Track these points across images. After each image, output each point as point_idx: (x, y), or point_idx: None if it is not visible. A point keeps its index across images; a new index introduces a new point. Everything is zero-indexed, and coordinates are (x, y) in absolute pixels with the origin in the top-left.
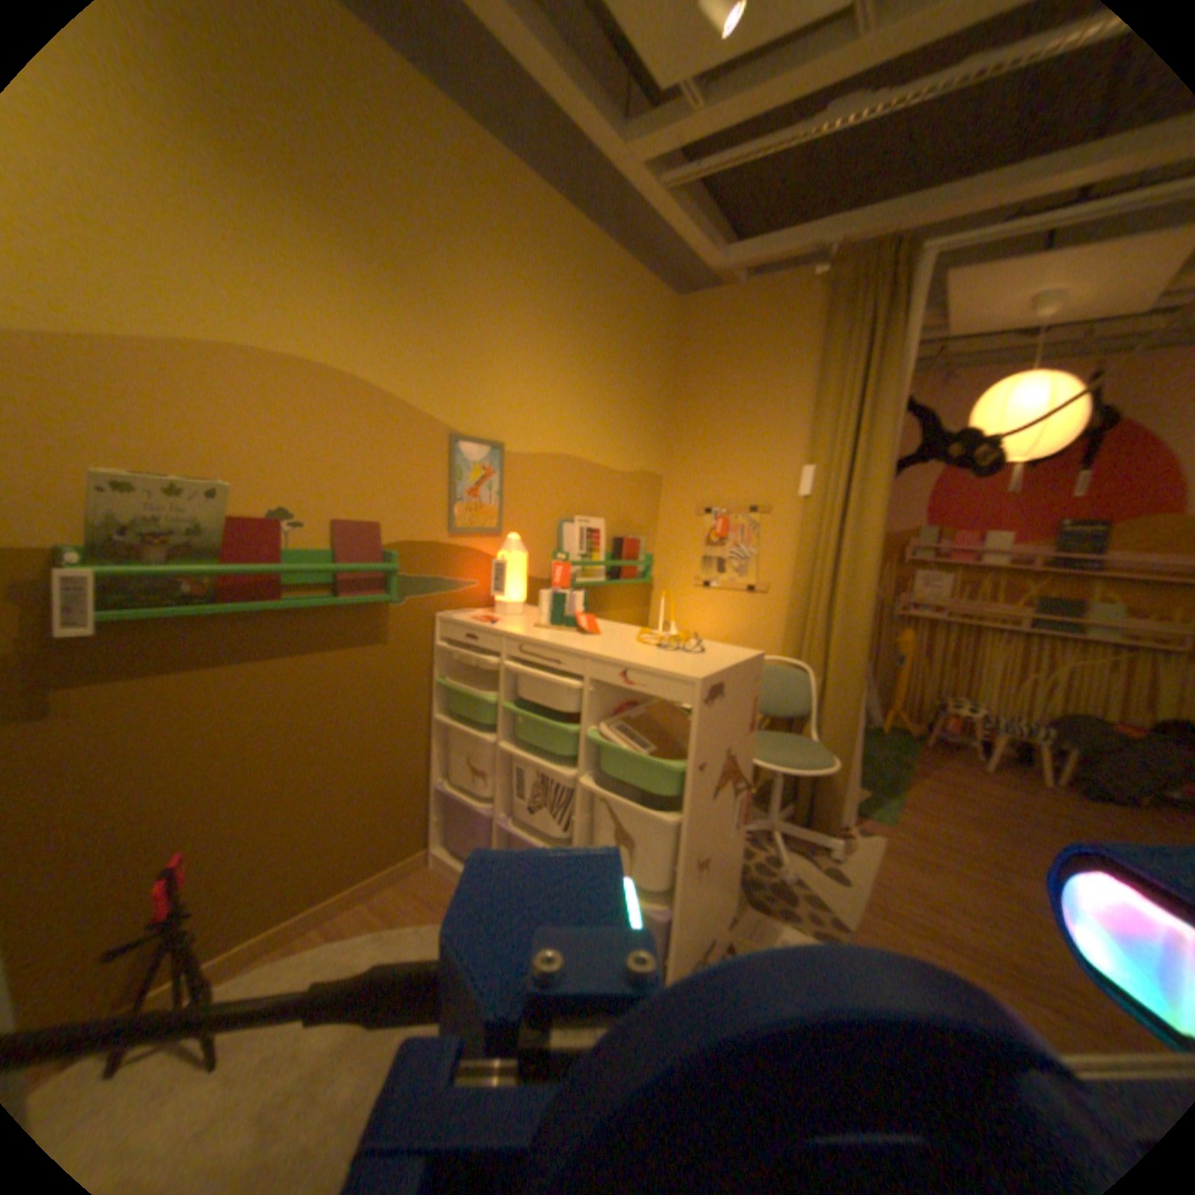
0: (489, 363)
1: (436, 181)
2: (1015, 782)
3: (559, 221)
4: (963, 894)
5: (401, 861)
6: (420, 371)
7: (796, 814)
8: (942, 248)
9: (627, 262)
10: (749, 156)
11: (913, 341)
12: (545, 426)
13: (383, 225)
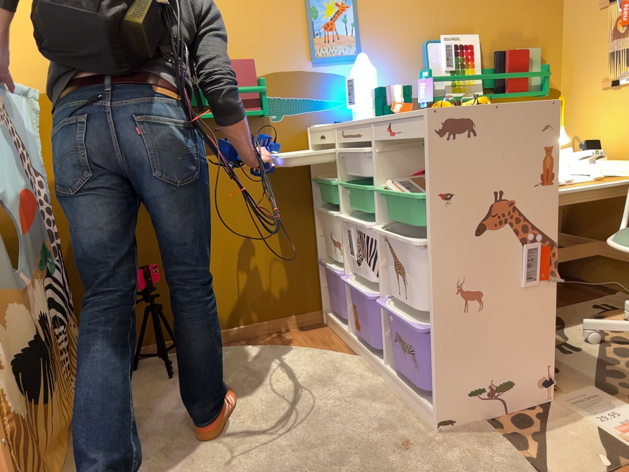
0: None
1: None
2: None
3: None
4: None
5: (300, 311)
6: None
7: None
8: None
9: None
10: None
11: None
12: None
13: None
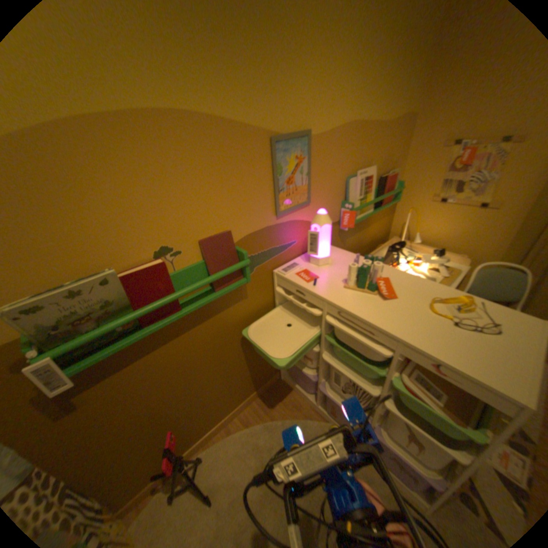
0: (296, 47)
1: None
2: None
3: None
4: None
5: (268, 380)
6: (238, 79)
7: None
8: None
9: None
10: None
11: None
12: (341, 98)
13: None
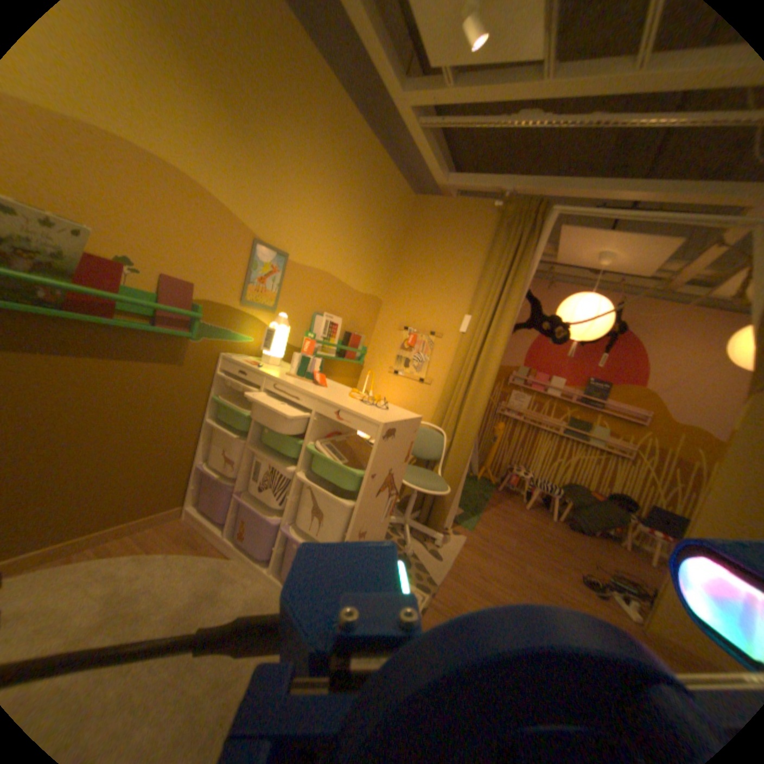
0: (289, 201)
1: (278, 73)
2: (538, 516)
3: (352, 126)
4: (499, 572)
5: (161, 512)
6: (242, 193)
7: (419, 517)
8: (561, 212)
9: (387, 165)
10: (471, 125)
11: (536, 259)
12: (316, 251)
13: (236, 90)
